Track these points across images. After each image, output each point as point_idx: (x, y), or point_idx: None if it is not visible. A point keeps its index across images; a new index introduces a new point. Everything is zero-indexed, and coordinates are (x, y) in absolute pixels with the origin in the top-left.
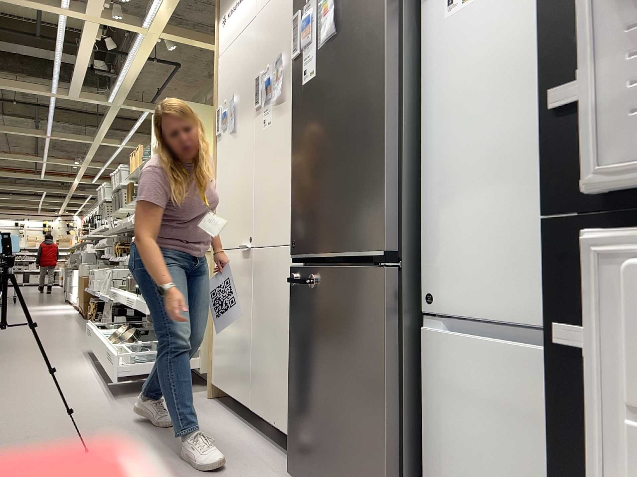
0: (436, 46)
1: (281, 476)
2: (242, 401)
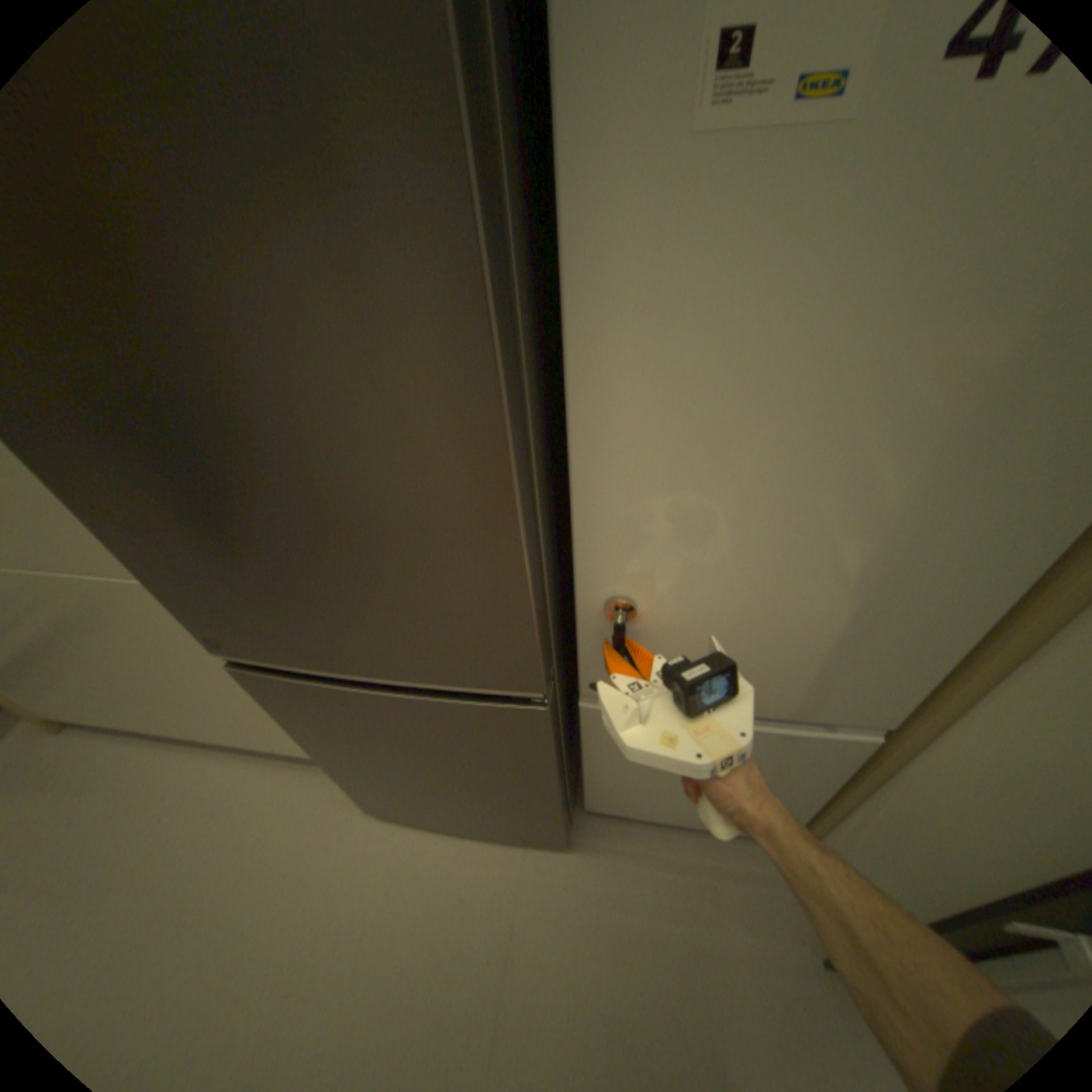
0: (620, 221)
1: (344, 805)
2: (159, 732)
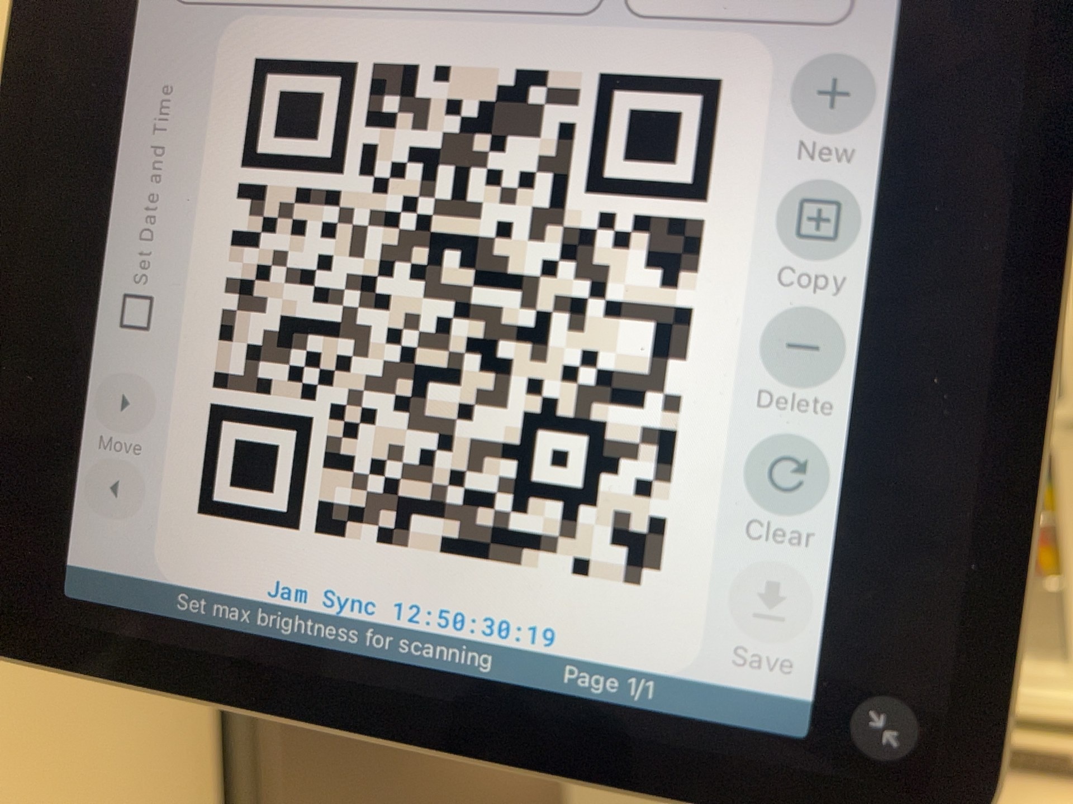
0: None
1: None
2: None
